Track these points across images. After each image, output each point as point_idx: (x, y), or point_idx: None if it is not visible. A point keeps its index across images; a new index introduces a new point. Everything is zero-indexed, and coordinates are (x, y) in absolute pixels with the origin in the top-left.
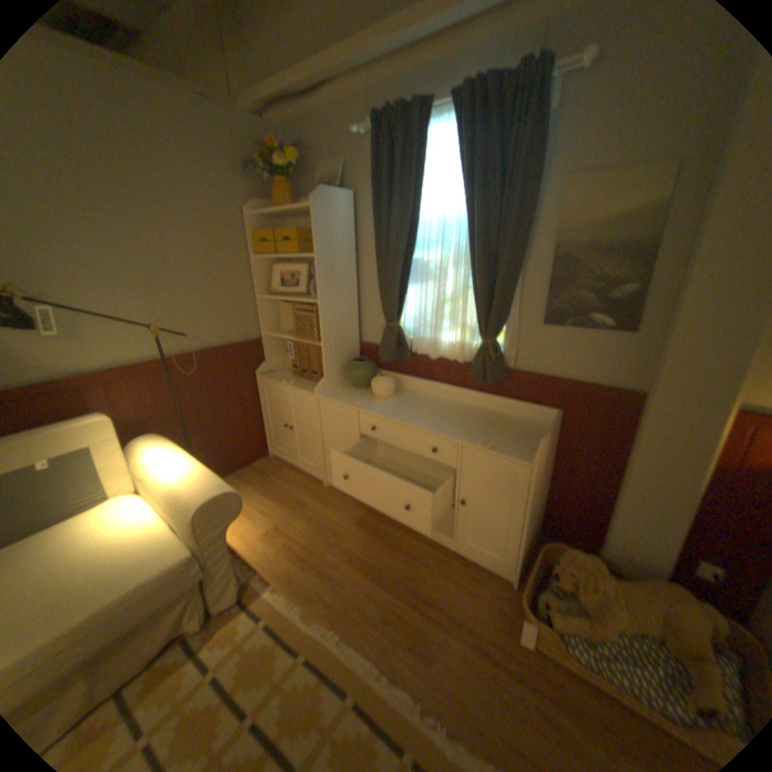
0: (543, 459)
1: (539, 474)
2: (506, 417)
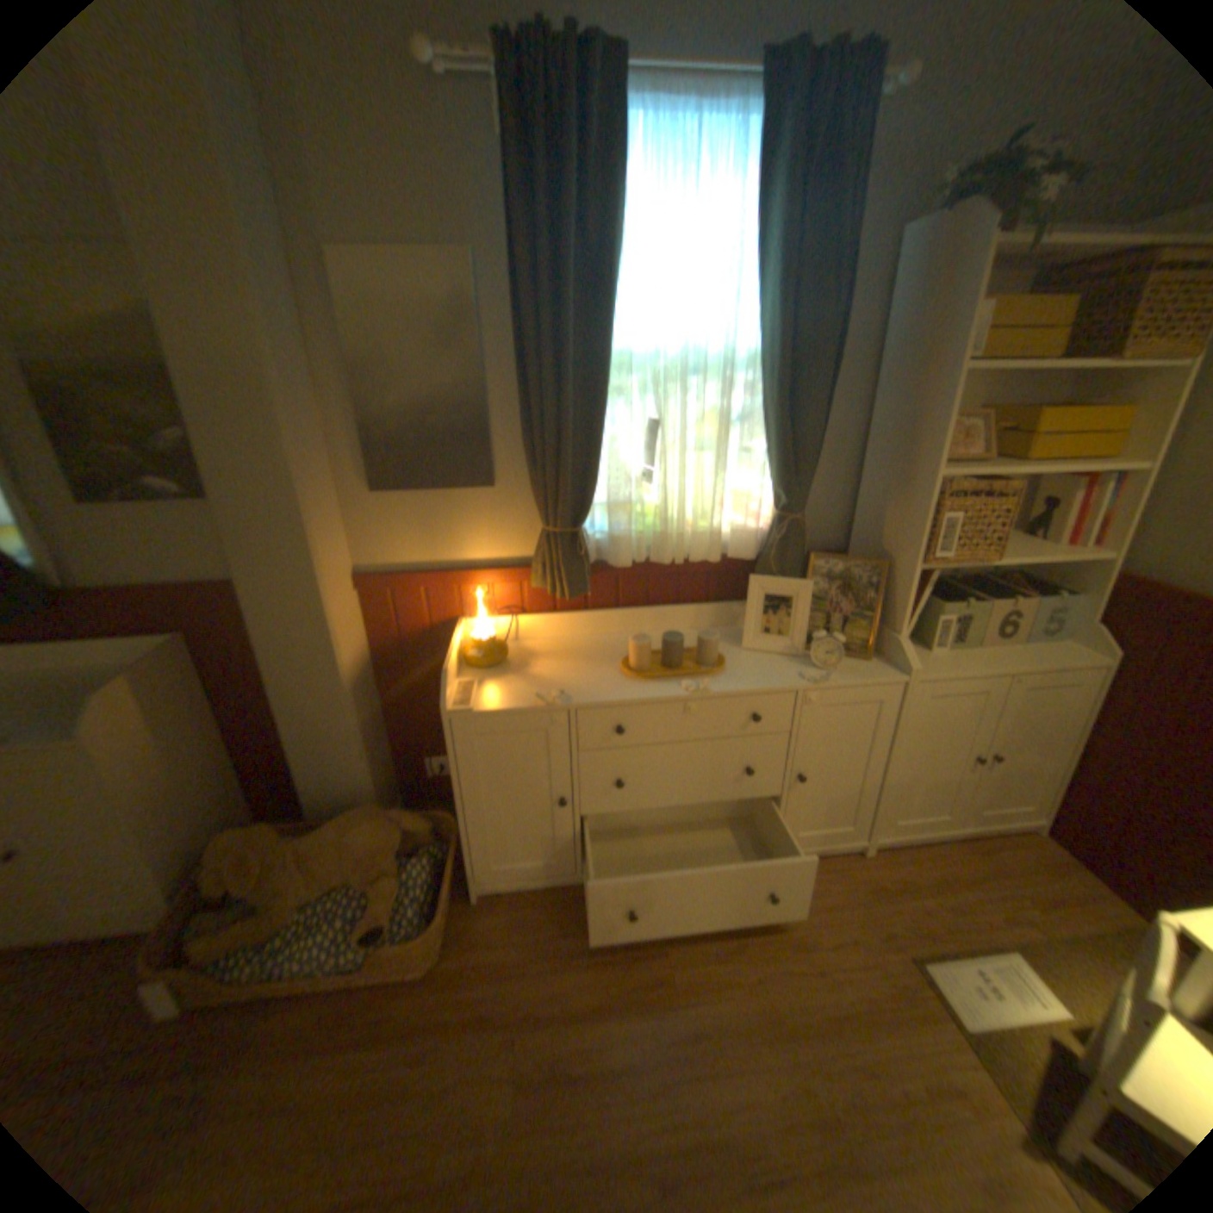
0: (114, 726)
1: (108, 753)
2: (87, 676)
